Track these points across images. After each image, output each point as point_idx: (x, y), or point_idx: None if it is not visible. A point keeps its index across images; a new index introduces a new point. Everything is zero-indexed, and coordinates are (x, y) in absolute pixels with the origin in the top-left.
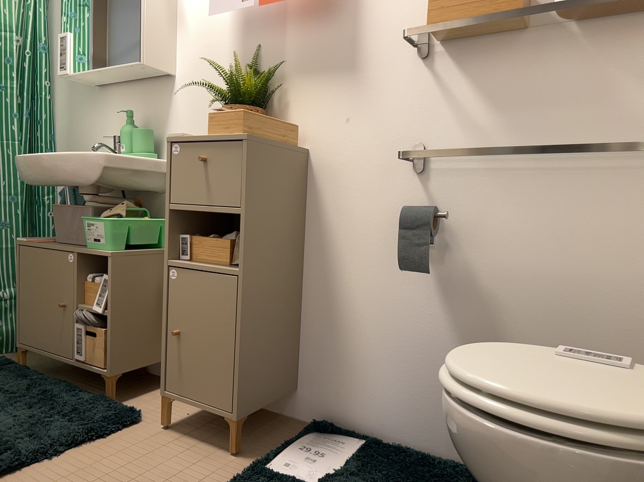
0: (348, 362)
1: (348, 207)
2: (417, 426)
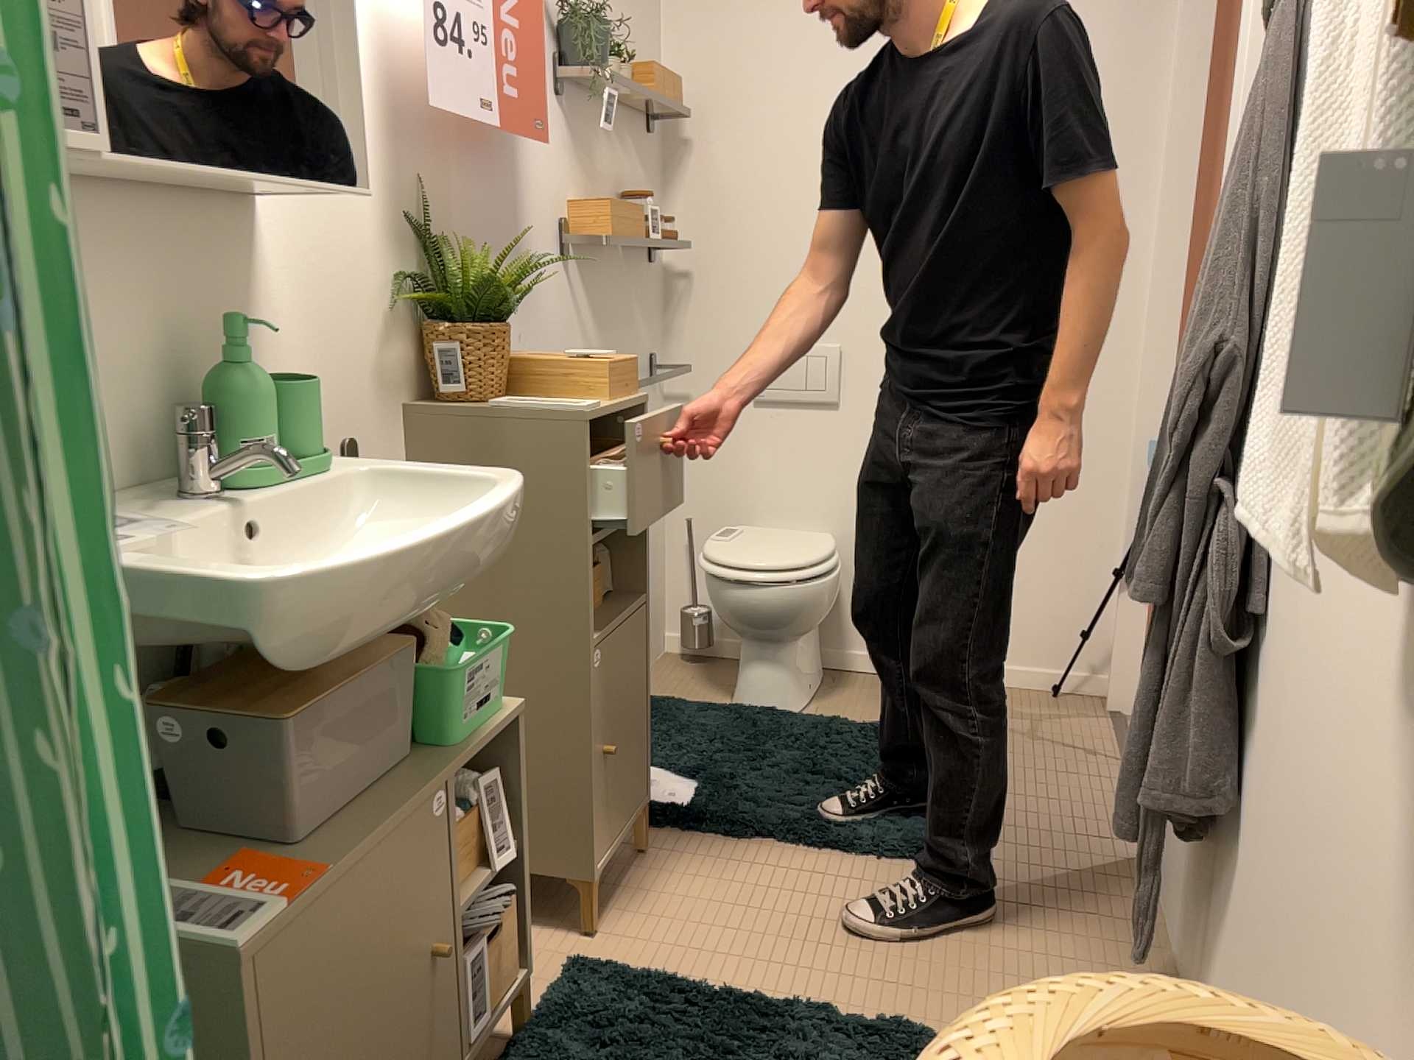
0: None
1: None
2: None
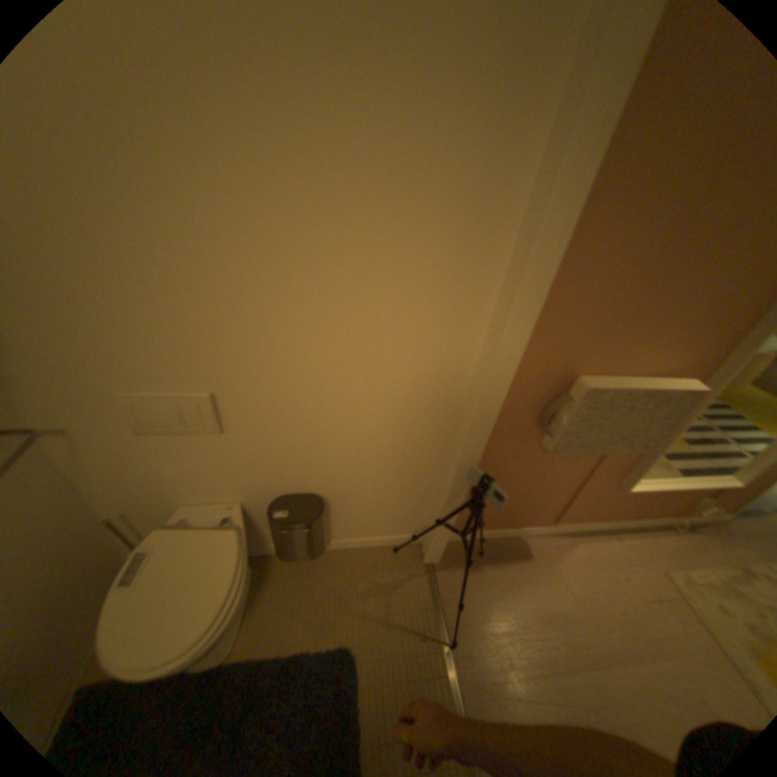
0: None
1: None
2: None
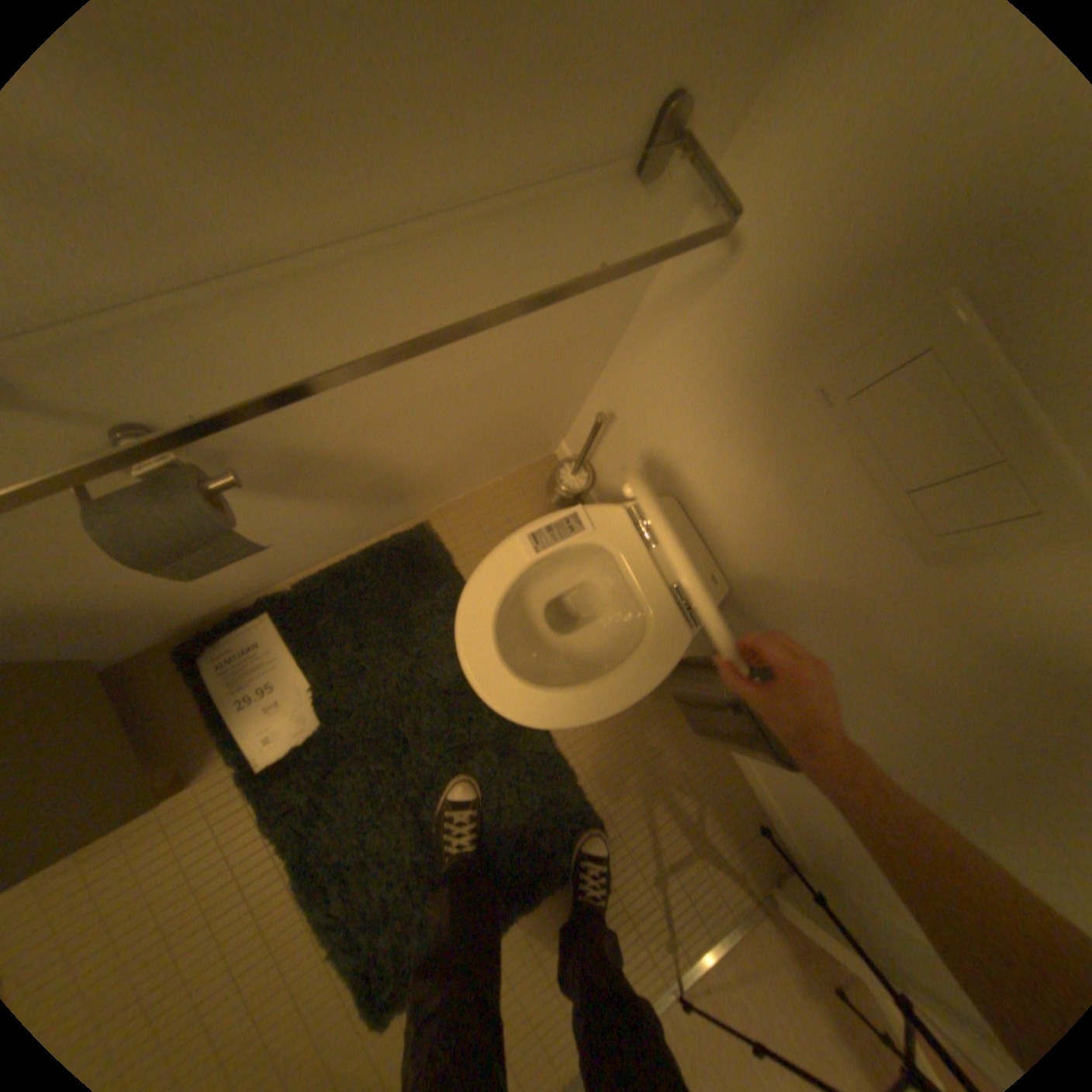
0: (150, 606)
1: None
2: (303, 558)
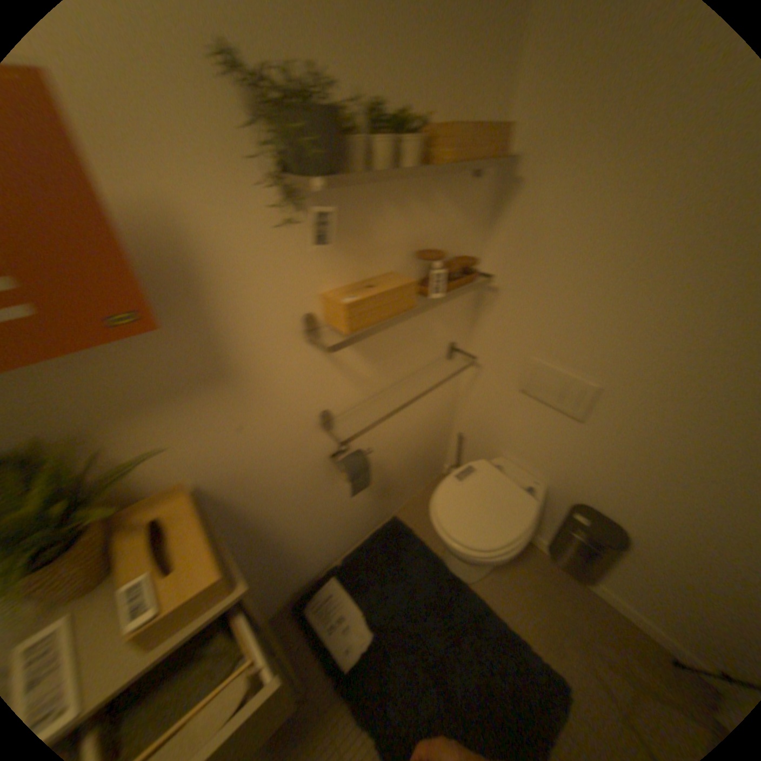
0: (300, 560)
1: (269, 488)
2: (349, 540)
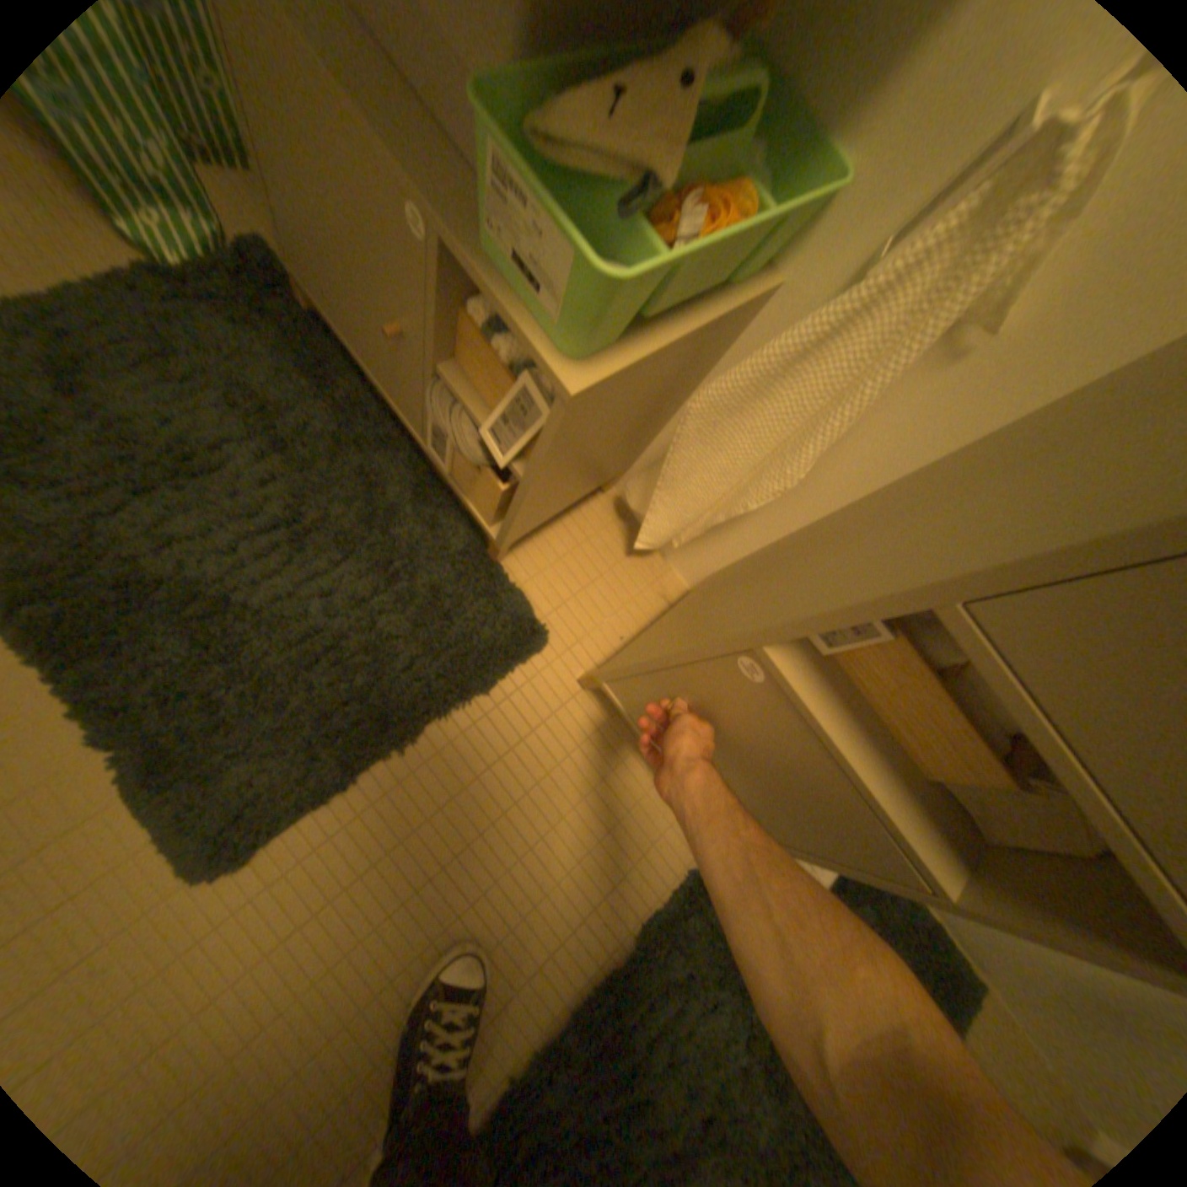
0: None
1: None
2: None
